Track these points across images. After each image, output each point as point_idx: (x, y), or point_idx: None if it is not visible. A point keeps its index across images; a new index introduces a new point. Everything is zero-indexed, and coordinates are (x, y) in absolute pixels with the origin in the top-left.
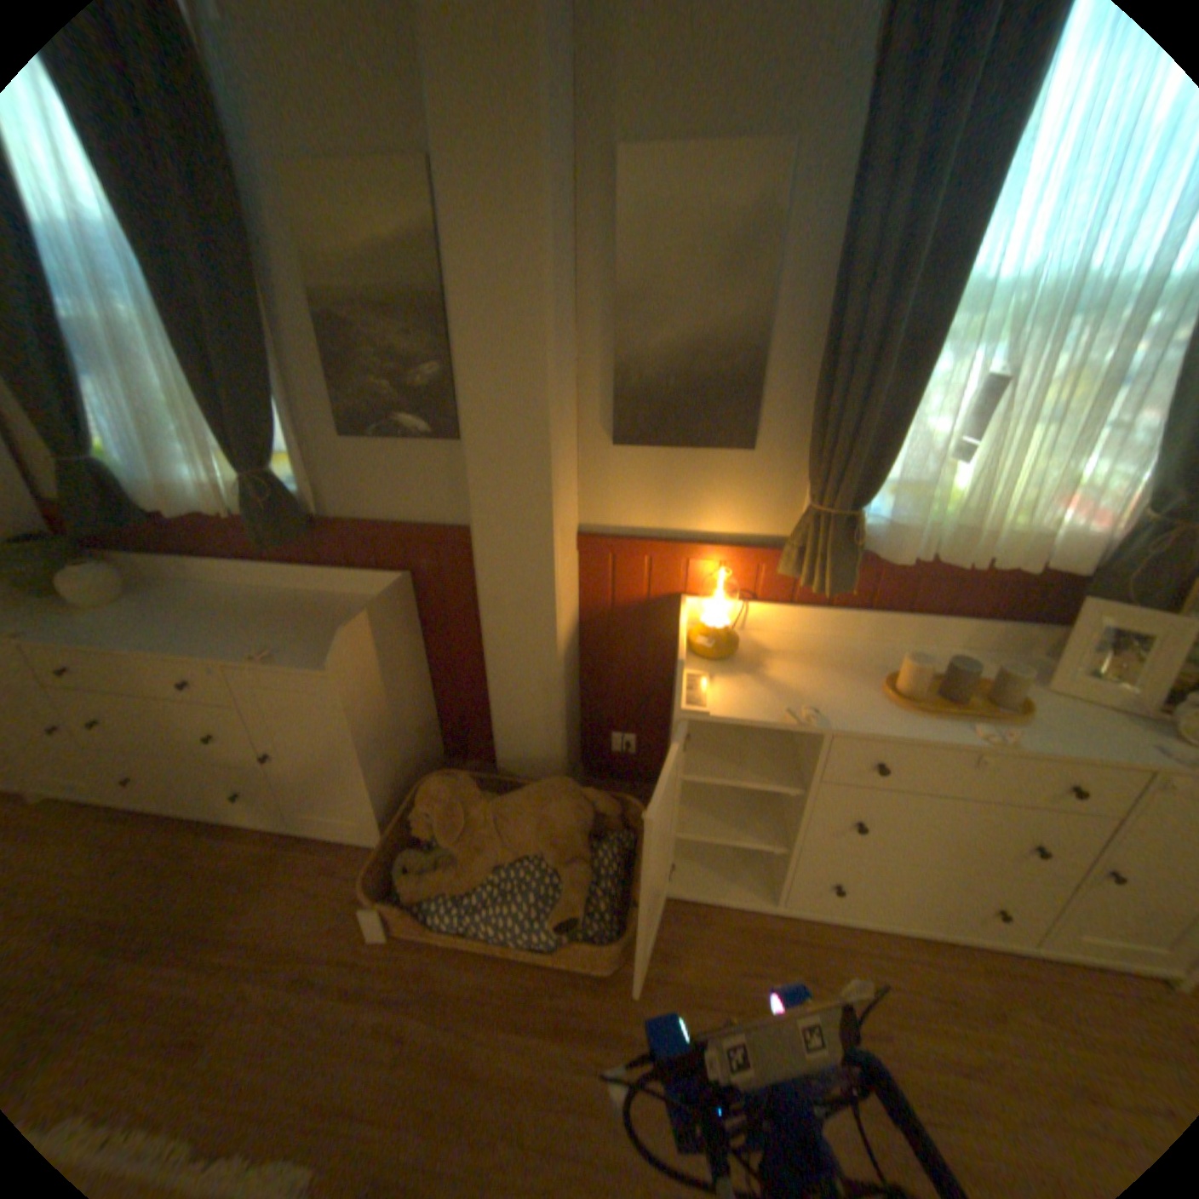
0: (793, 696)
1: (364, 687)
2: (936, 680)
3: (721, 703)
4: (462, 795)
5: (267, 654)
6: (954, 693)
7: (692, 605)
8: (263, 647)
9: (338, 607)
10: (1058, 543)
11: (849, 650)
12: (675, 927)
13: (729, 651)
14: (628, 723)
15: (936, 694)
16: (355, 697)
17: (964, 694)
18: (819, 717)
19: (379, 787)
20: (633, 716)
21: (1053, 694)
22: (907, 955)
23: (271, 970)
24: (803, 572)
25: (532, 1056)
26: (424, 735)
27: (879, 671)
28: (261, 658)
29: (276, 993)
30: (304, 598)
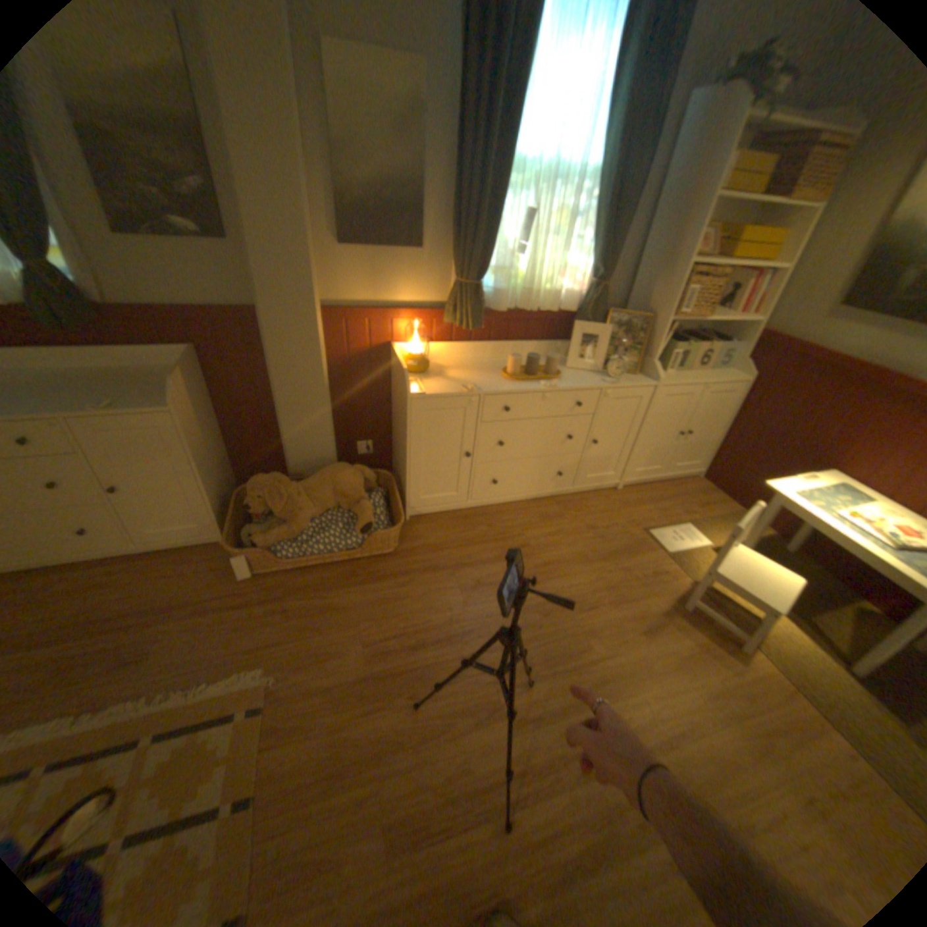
0: (460, 383)
1: (188, 422)
2: (520, 370)
3: (427, 390)
4: (278, 481)
5: (106, 403)
6: (528, 372)
7: (397, 348)
8: (95, 401)
9: (136, 375)
10: (561, 299)
11: (481, 364)
12: (417, 526)
13: (424, 367)
14: (367, 430)
15: (521, 375)
16: (186, 428)
17: (532, 372)
18: (474, 388)
19: (209, 495)
20: (369, 425)
21: (565, 370)
22: (523, 507)
23: (170, 615)
24: (454, 321)
25: (362, 592)
26: (222, 467)
27: (496, 370)
28: (103, 406)
29: (182, 622)
30: (97, 372)
